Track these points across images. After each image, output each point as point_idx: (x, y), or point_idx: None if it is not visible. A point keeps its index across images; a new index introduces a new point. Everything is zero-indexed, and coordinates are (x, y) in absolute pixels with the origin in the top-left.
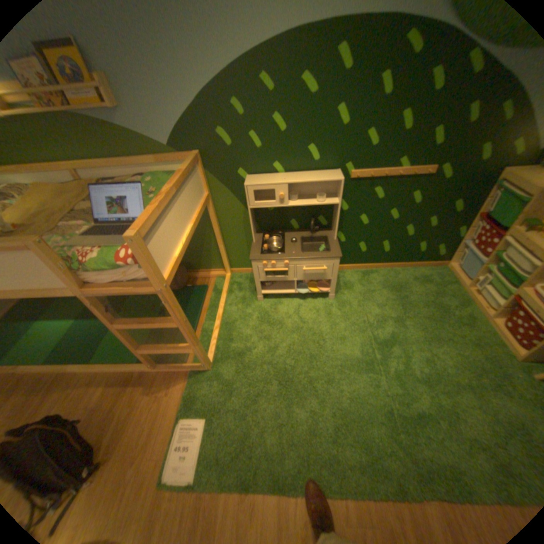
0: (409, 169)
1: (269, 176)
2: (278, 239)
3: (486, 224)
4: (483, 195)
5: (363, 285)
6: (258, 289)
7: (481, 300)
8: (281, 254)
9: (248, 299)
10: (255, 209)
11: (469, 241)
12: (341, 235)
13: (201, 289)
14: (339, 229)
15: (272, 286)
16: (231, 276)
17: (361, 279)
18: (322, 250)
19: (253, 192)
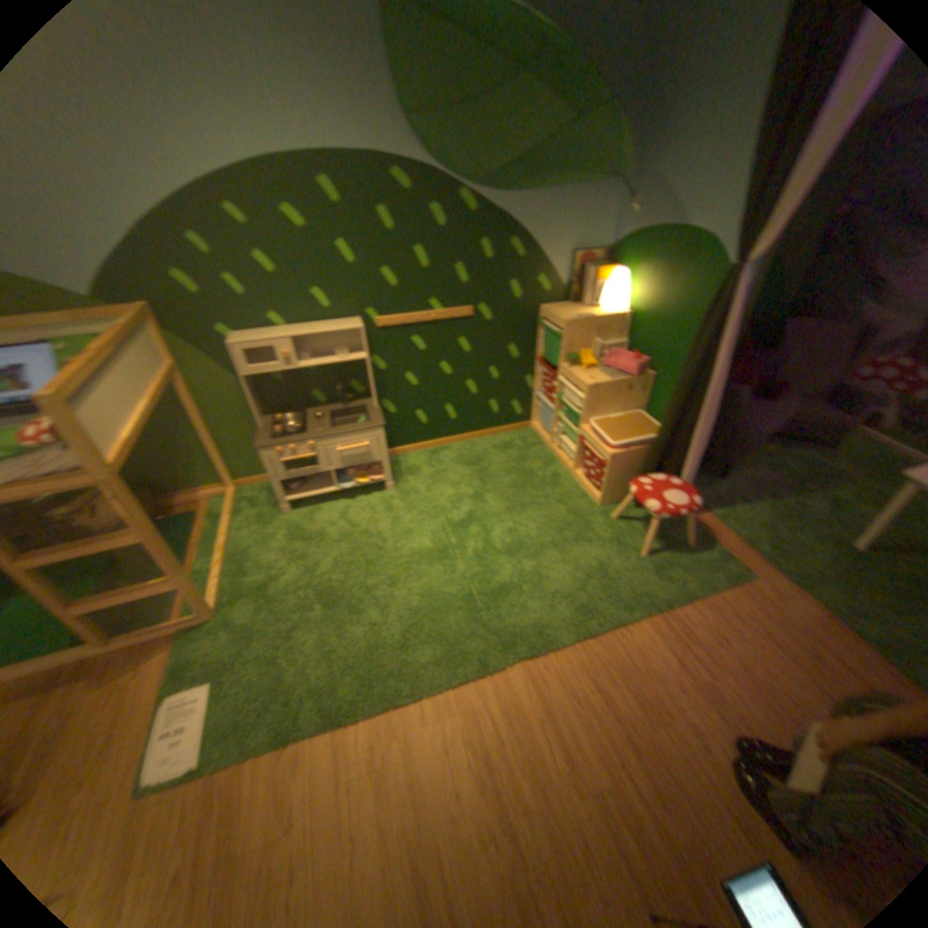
0: (443, 313)
1: (266, 332)
2: (296, 416)
3: (543, 369)
4: (533, 338)
5: (432, 466)
6: (280, 495)
7: (562, 456)
8: (303, 435)
9: (268, 516)
10: (256, 381)
11: (539, 393)
12: (389, 404)
13: (185, 519)
14: (383, 396)
15: (302, 488)
16: (237, 492)
17: (430, 460)
18: (363, 424)
19: (243, 352)
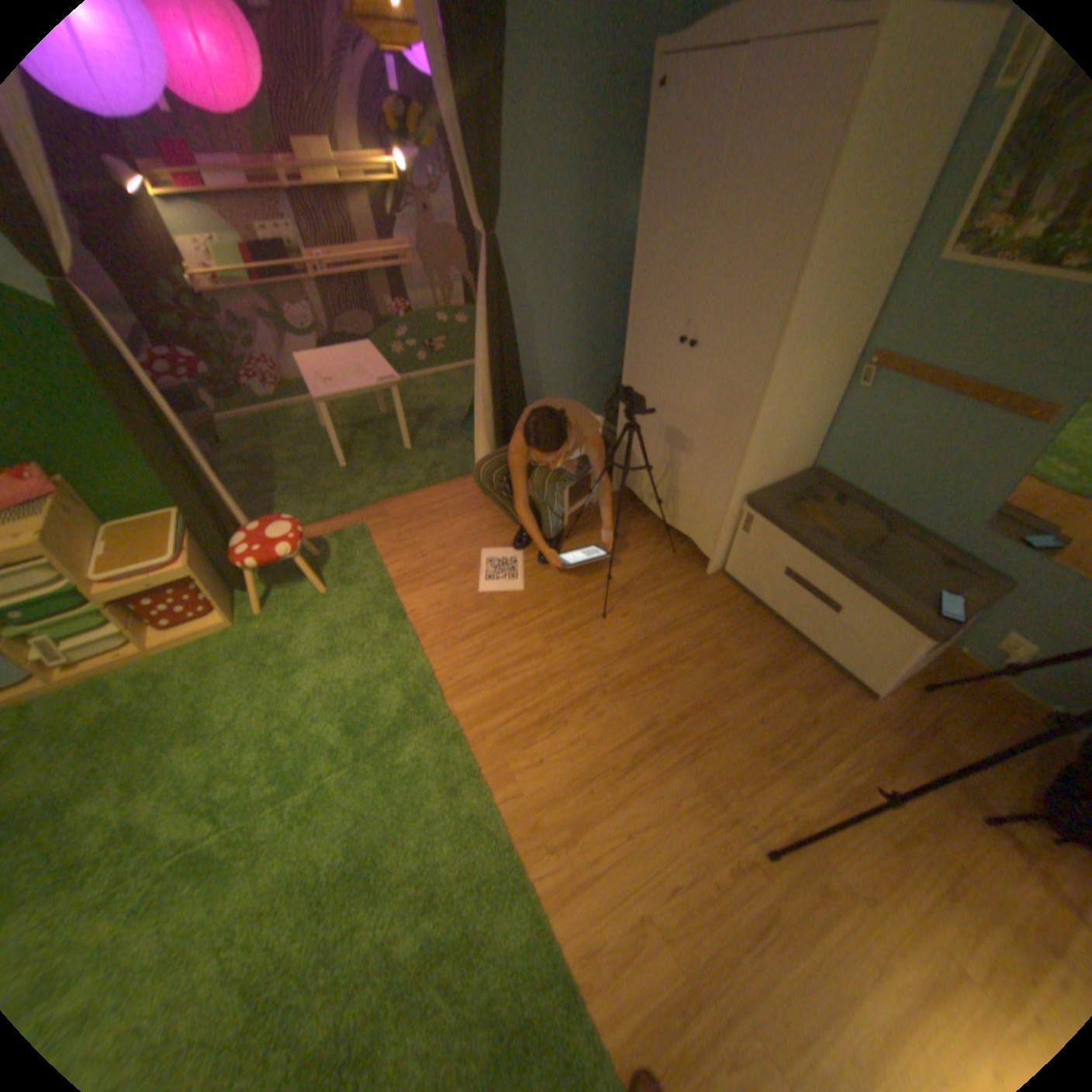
0: None
1: None
2: None
3: None
4: None
5: None
6: None
7: (91, 666)
8: None
9: None
10: None
11: None
12: None
13: None
14: None
15: None
16: None
17: None
18: None
19: None
